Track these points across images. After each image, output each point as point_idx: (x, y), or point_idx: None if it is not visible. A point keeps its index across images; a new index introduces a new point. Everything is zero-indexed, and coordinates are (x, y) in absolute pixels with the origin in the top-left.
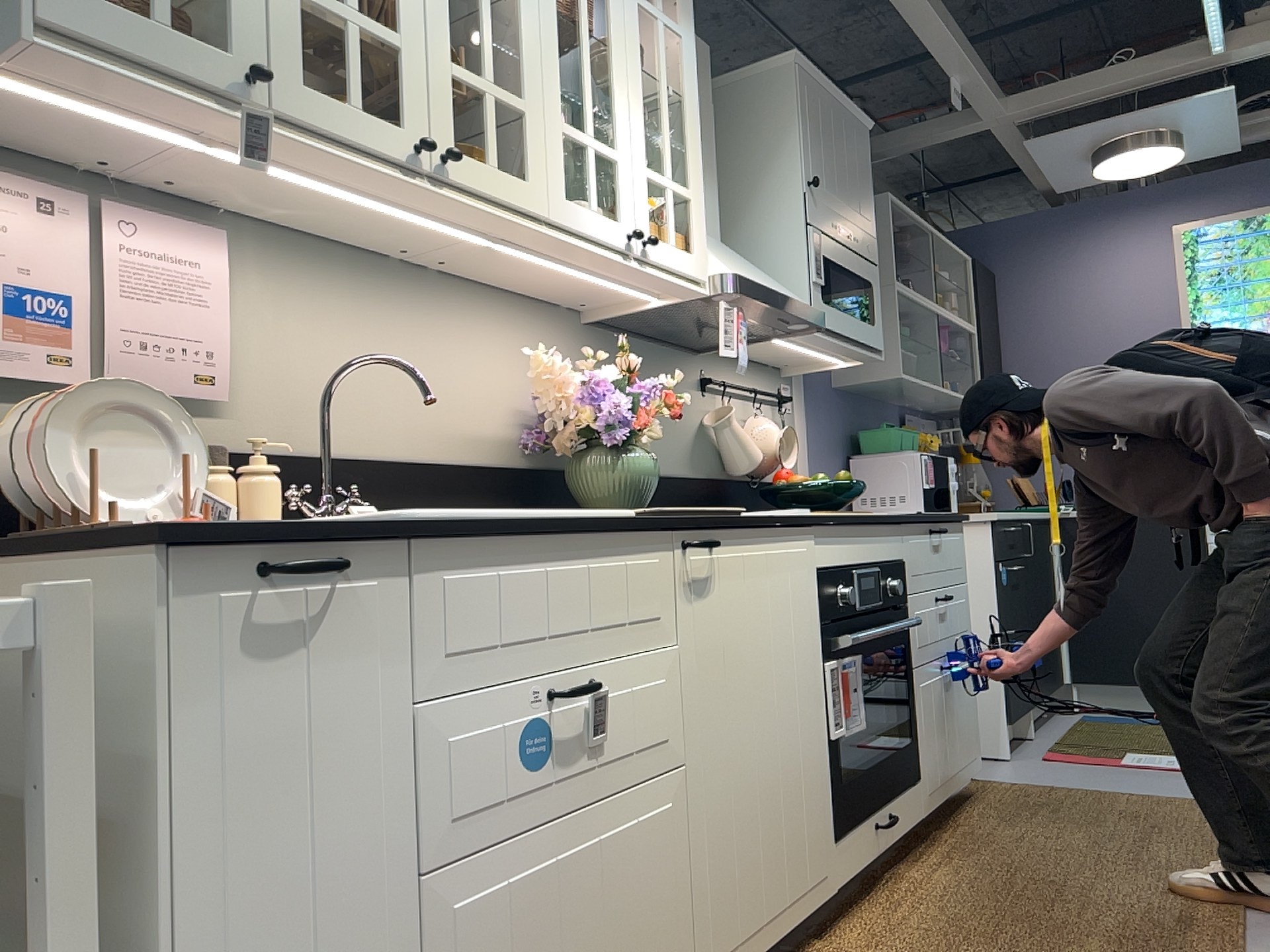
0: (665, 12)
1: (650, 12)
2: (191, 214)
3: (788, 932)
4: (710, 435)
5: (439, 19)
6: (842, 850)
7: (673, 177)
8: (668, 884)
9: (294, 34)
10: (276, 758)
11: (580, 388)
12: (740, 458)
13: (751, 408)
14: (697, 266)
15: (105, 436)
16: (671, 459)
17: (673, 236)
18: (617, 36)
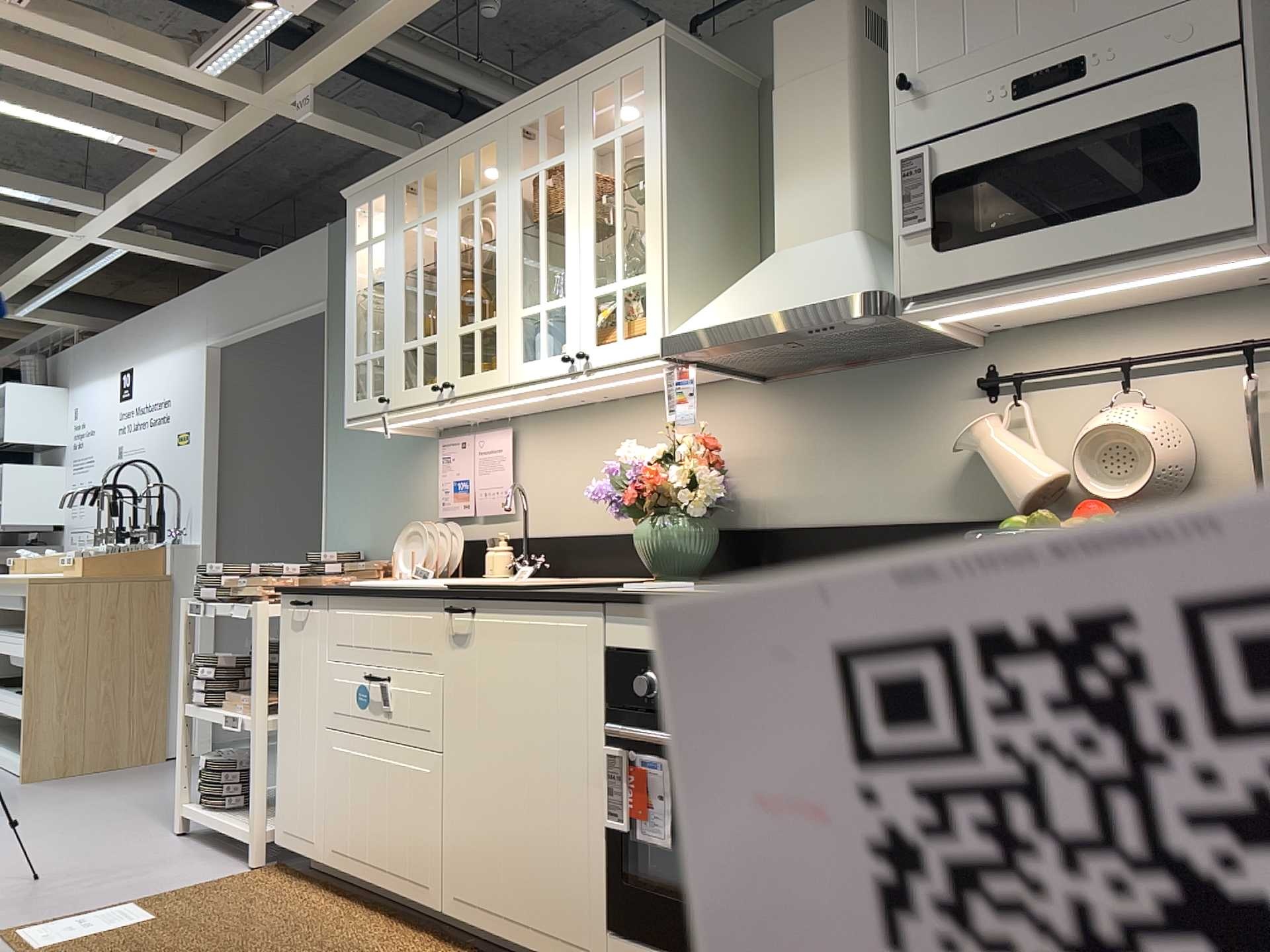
0: (620, 125)
1: (604, 142)
2: (507, 423)
3: (532, 950)
4: (998, 457)
5: (452, 308)
6: (619, 949)
7: (622, 275)
8: (424, 817)
9: (400, 369)
10: (297, 663)
11: (610, 476)
12: (1007, 489)
13: (1133, 390)
14: (645, 344)
15: (417, 543)
16: (898, 501)
17: (617, 331)
18: (569, 199)
